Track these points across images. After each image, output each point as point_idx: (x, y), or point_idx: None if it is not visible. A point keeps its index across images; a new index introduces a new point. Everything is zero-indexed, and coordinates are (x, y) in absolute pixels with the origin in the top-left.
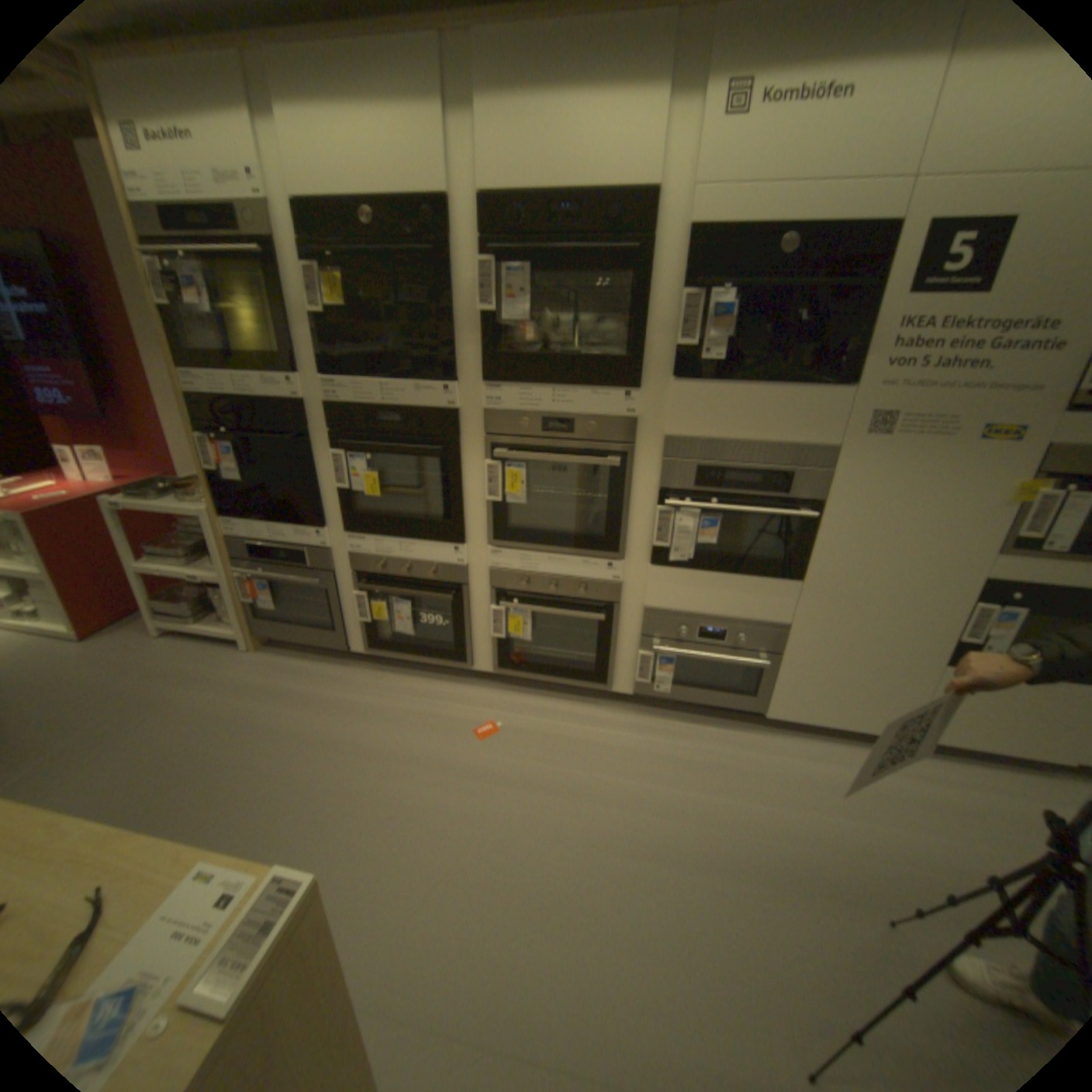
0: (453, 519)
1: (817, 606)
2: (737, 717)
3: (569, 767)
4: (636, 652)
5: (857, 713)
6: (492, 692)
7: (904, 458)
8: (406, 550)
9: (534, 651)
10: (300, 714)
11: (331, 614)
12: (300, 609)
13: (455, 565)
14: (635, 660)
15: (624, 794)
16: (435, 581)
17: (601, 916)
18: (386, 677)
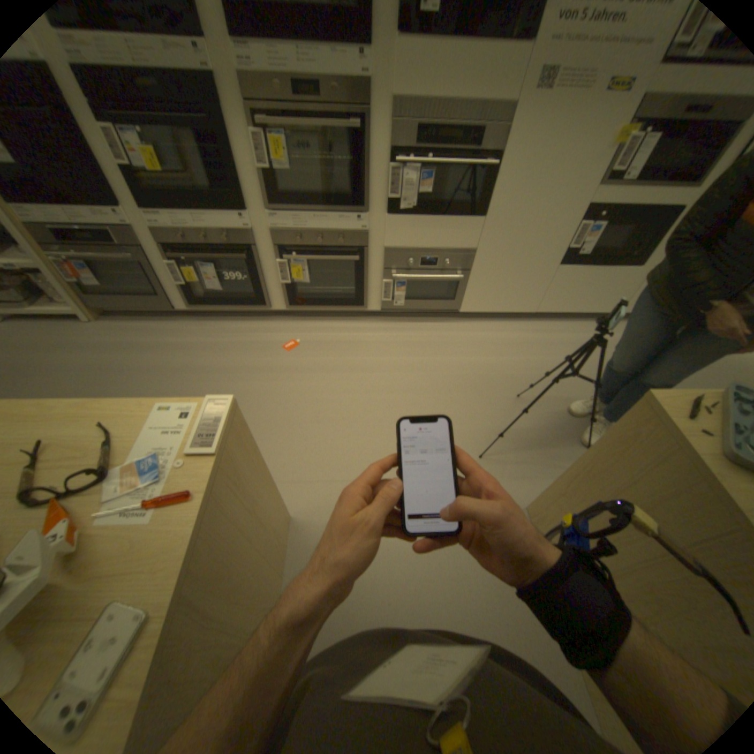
0: (231, 189)
1: (492, 235)
2: (442, 316)
3: (347, 357)
4: (380, 281)
5: (508, 302)
6: (288, 323)
7: (556, 112)
8: (198, 220)
9: (312, 291)
10: (153, 356)
11: (149, 283)
12: (120, 283)
13: (241, 230)
14: (380, 288)
15: (381, 365)
16: (228, 245)
17: (377, 421)
18: (209, 324)
